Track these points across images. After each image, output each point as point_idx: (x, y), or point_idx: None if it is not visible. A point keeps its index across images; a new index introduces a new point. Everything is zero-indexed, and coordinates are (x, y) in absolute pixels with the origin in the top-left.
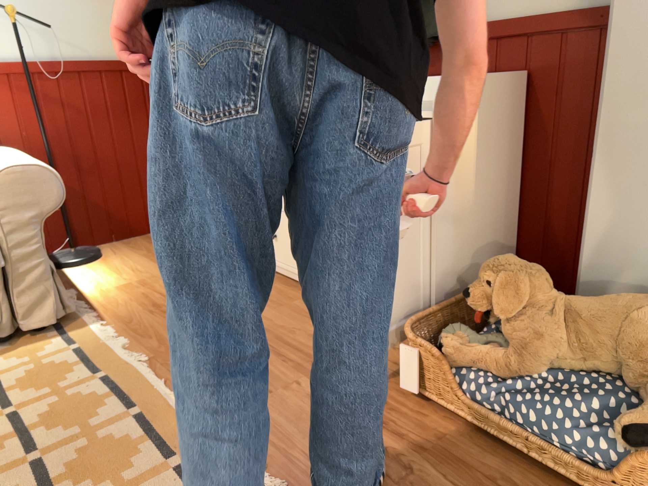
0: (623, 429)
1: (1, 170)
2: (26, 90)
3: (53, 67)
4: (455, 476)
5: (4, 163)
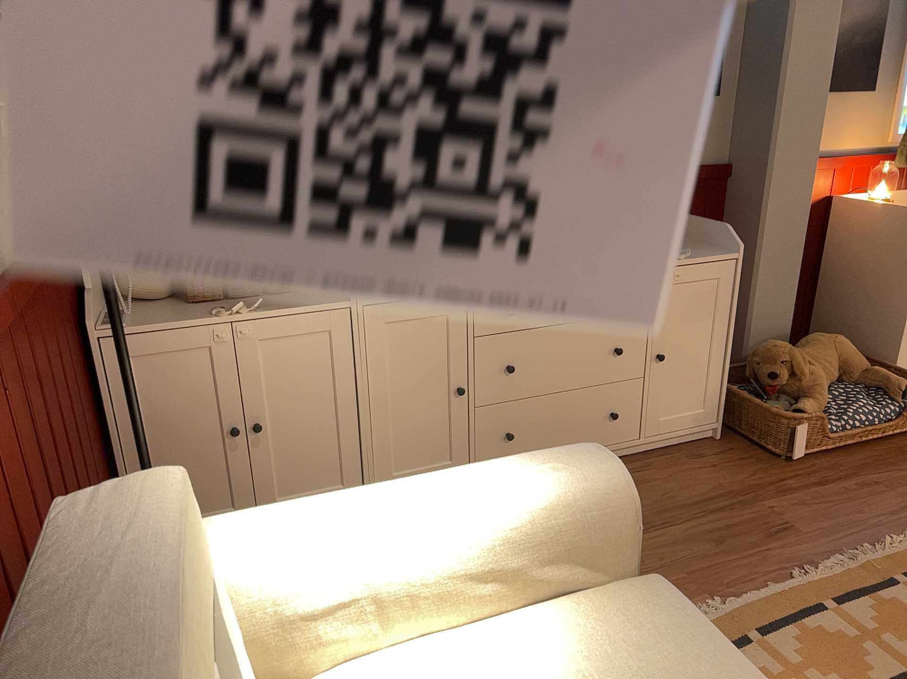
0: (898, 393)
1: (618, 475)
2: (1, 366)
3: (18, 280)
4: (877, 470)
5: (541, 479)
